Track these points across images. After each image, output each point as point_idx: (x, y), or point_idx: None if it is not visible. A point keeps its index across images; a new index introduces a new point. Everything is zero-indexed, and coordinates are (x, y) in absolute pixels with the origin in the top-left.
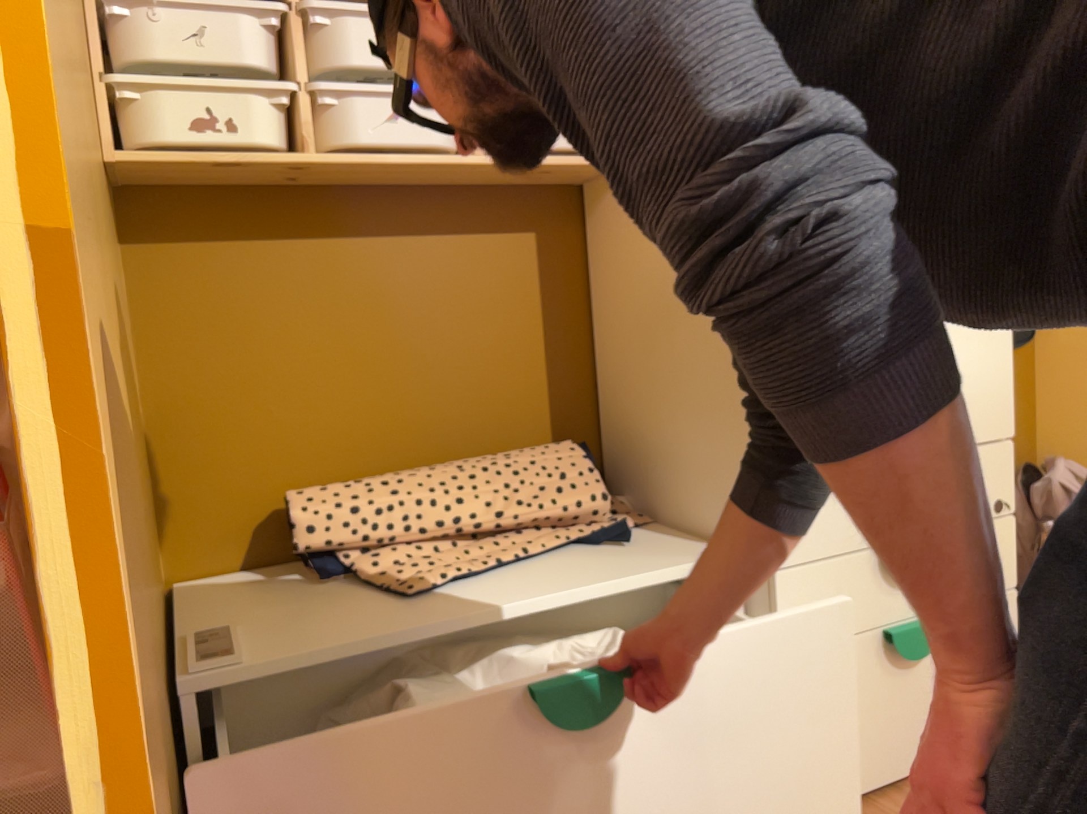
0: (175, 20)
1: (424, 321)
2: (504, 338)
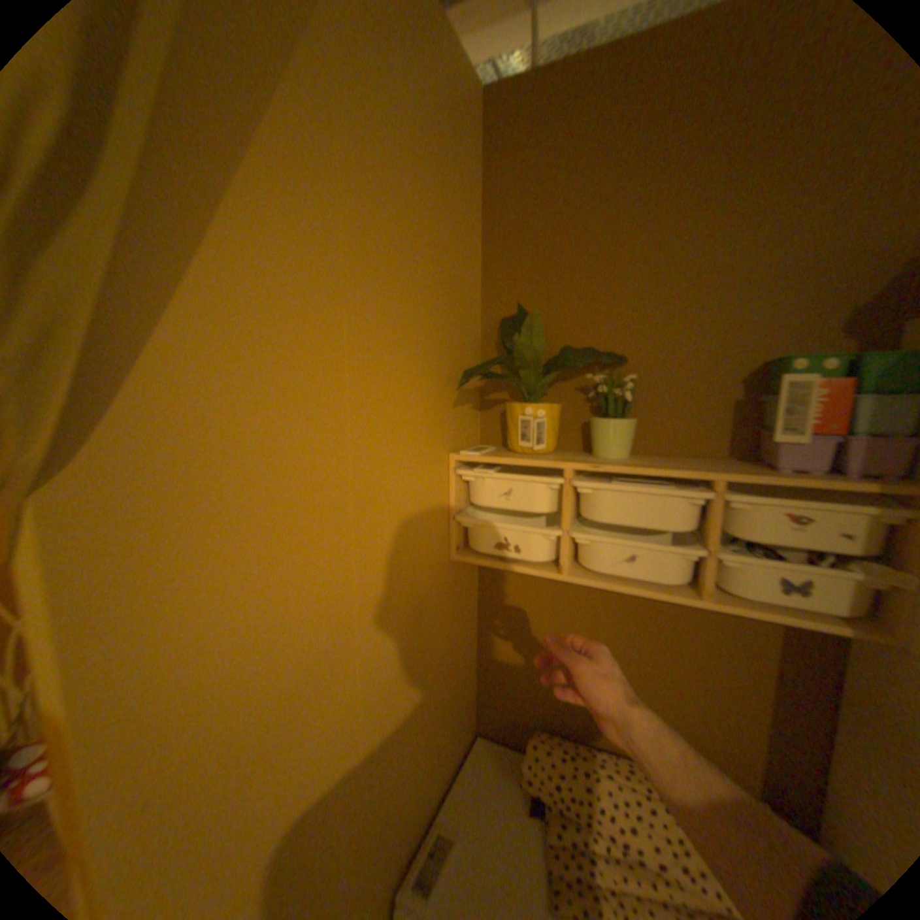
0: (493, 485)
1: (654, 659)
2: (726, 695)
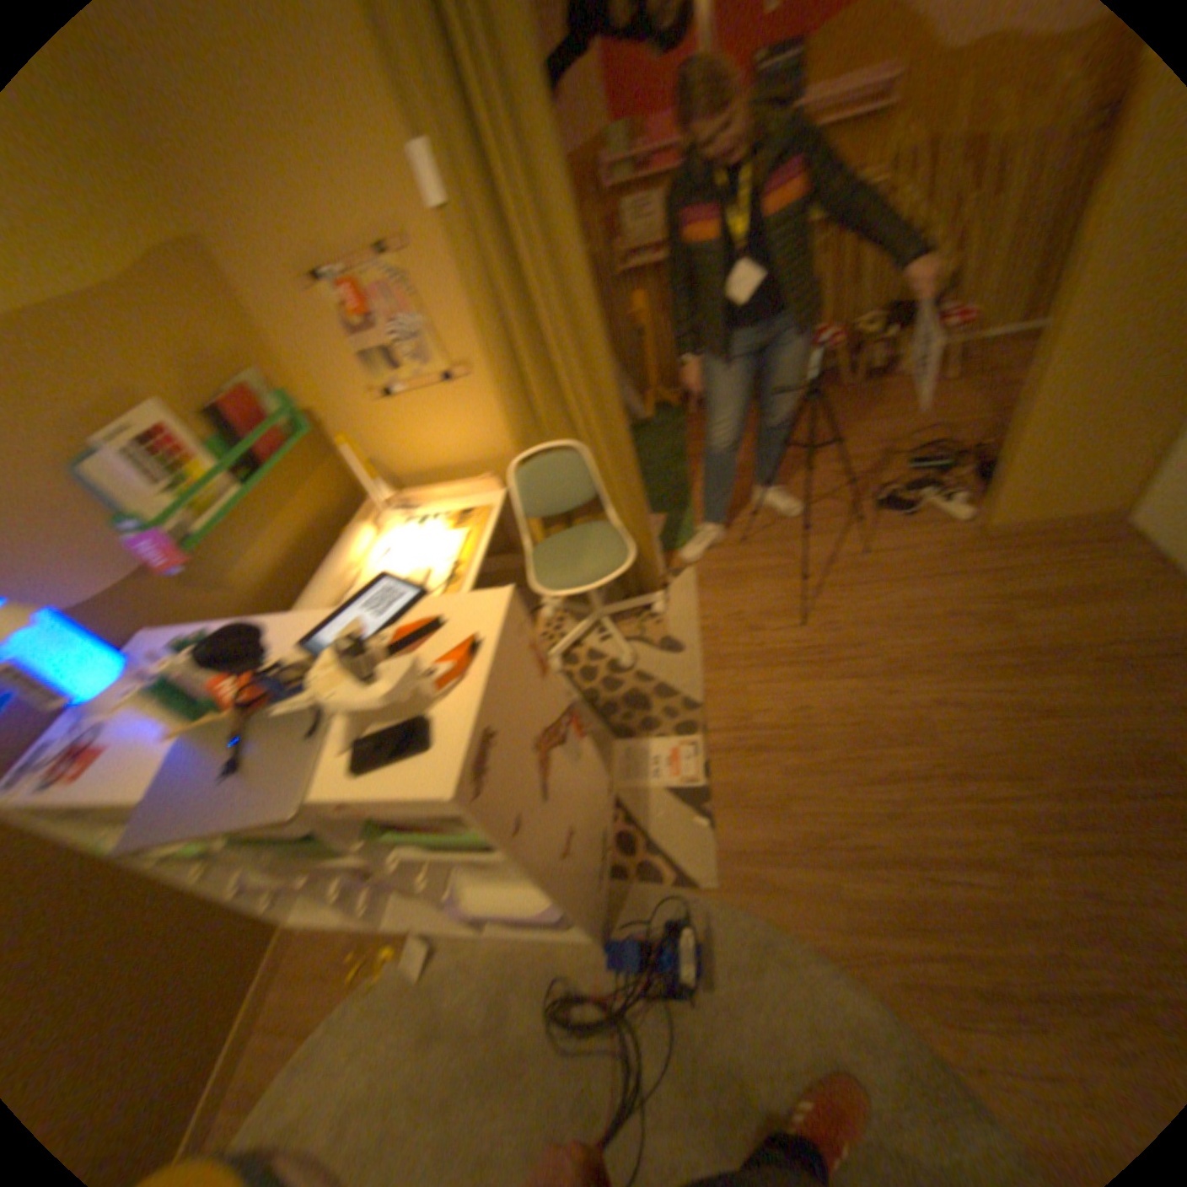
0: None
1: None
2: None
